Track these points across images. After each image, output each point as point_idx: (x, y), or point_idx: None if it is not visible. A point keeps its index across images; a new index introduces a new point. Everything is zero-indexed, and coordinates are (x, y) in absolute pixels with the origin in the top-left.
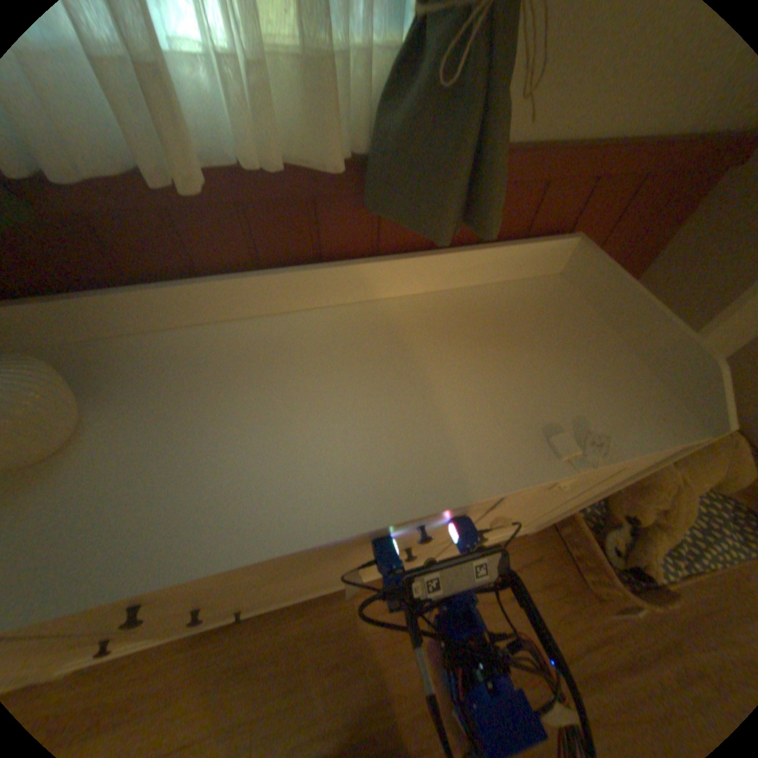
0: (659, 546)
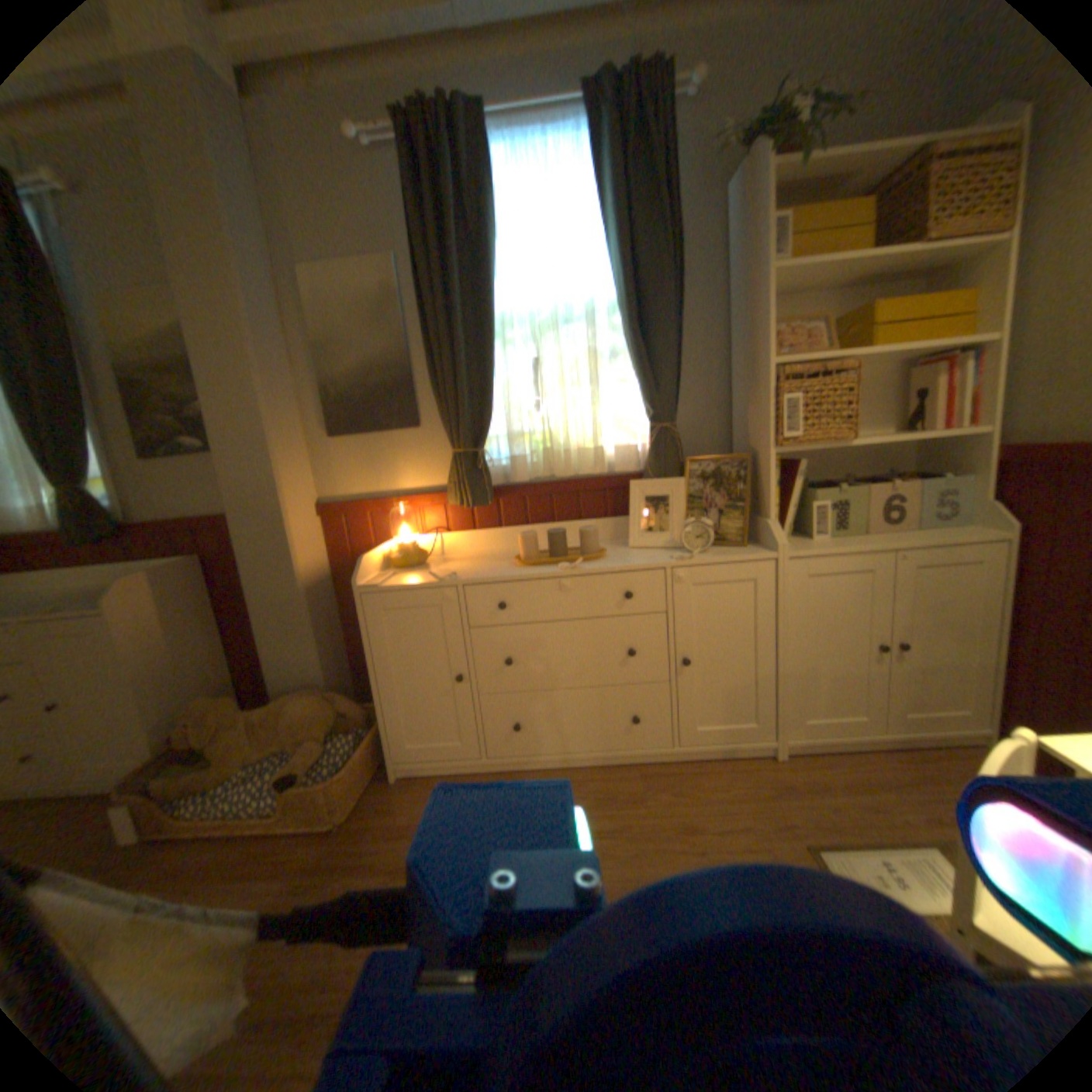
0: (203, 787)
